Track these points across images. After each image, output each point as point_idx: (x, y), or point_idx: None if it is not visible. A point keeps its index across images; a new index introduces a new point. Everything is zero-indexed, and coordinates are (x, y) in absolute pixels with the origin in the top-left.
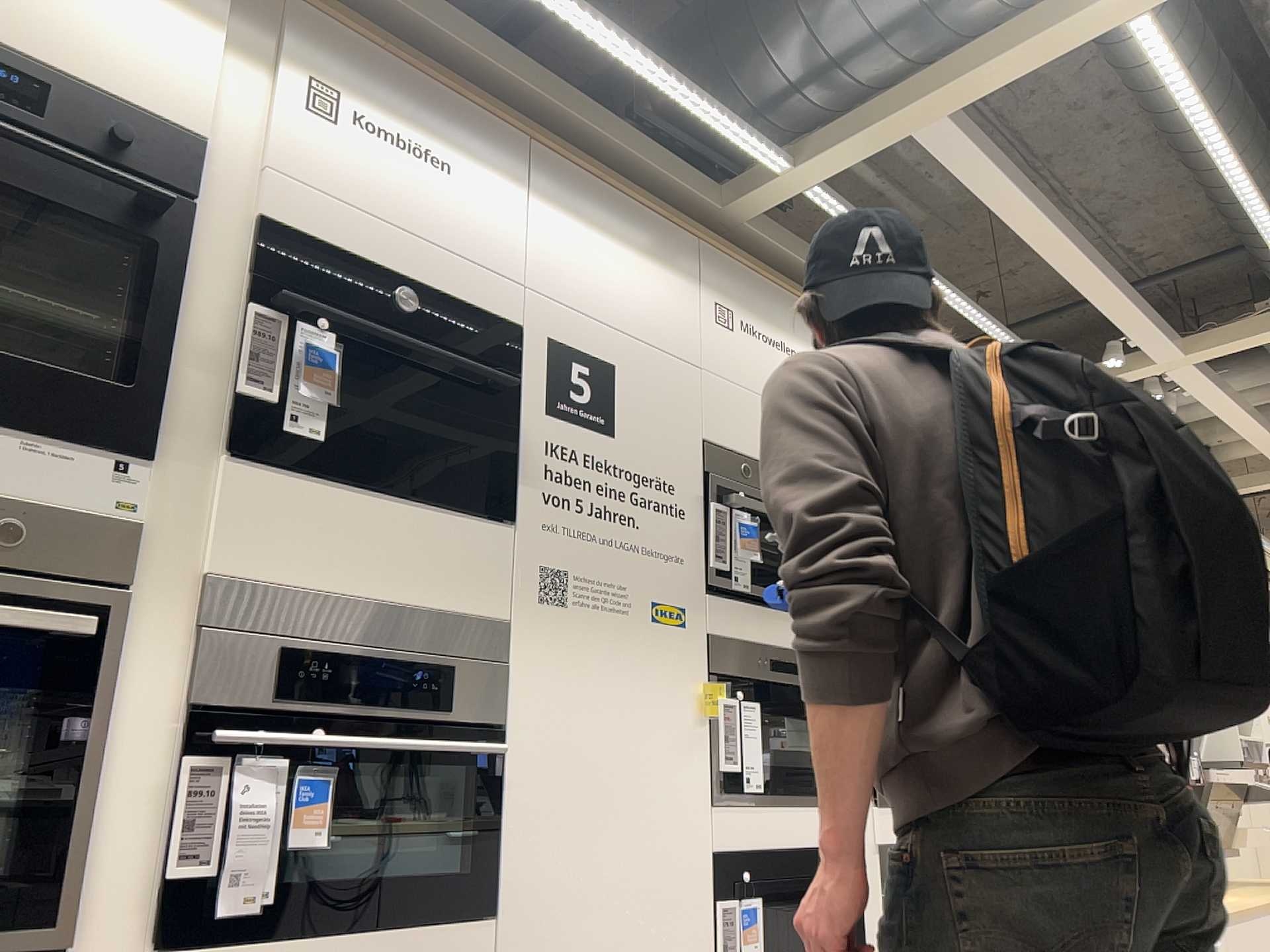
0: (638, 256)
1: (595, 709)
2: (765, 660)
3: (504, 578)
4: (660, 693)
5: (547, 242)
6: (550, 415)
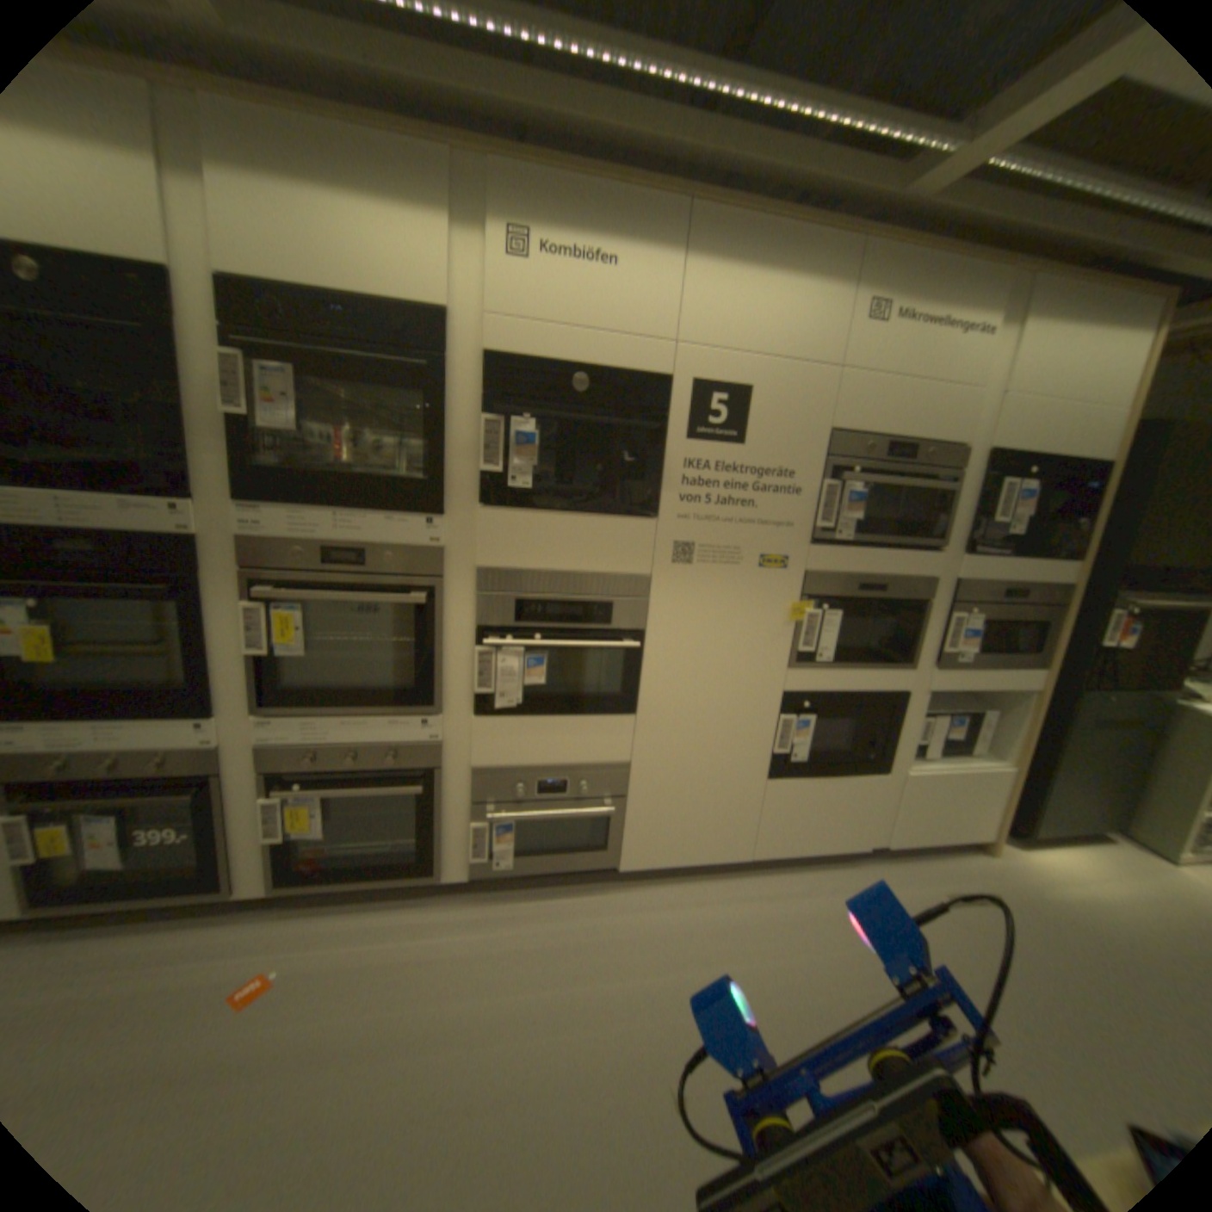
0: (794, 269)
1: (704, 626)
2: (859, 589)
3: (642, 555)
4: (758, 615)
5: (697, 287)
6: (686, 438)
